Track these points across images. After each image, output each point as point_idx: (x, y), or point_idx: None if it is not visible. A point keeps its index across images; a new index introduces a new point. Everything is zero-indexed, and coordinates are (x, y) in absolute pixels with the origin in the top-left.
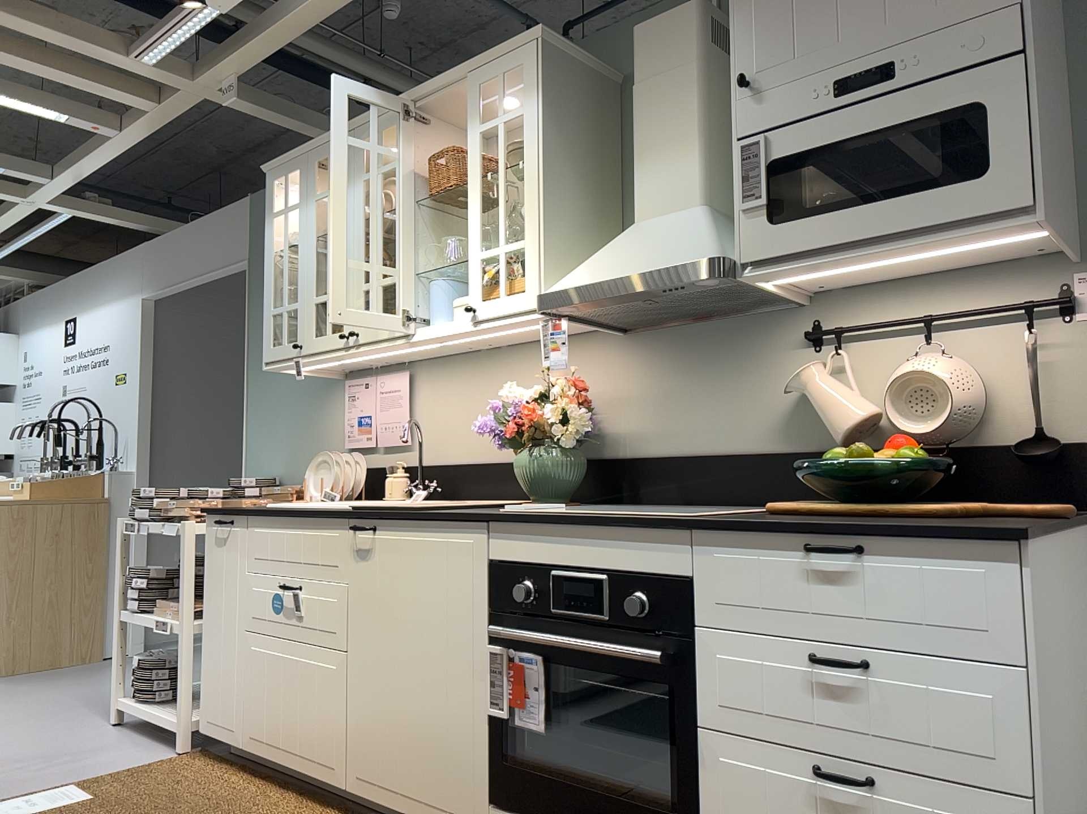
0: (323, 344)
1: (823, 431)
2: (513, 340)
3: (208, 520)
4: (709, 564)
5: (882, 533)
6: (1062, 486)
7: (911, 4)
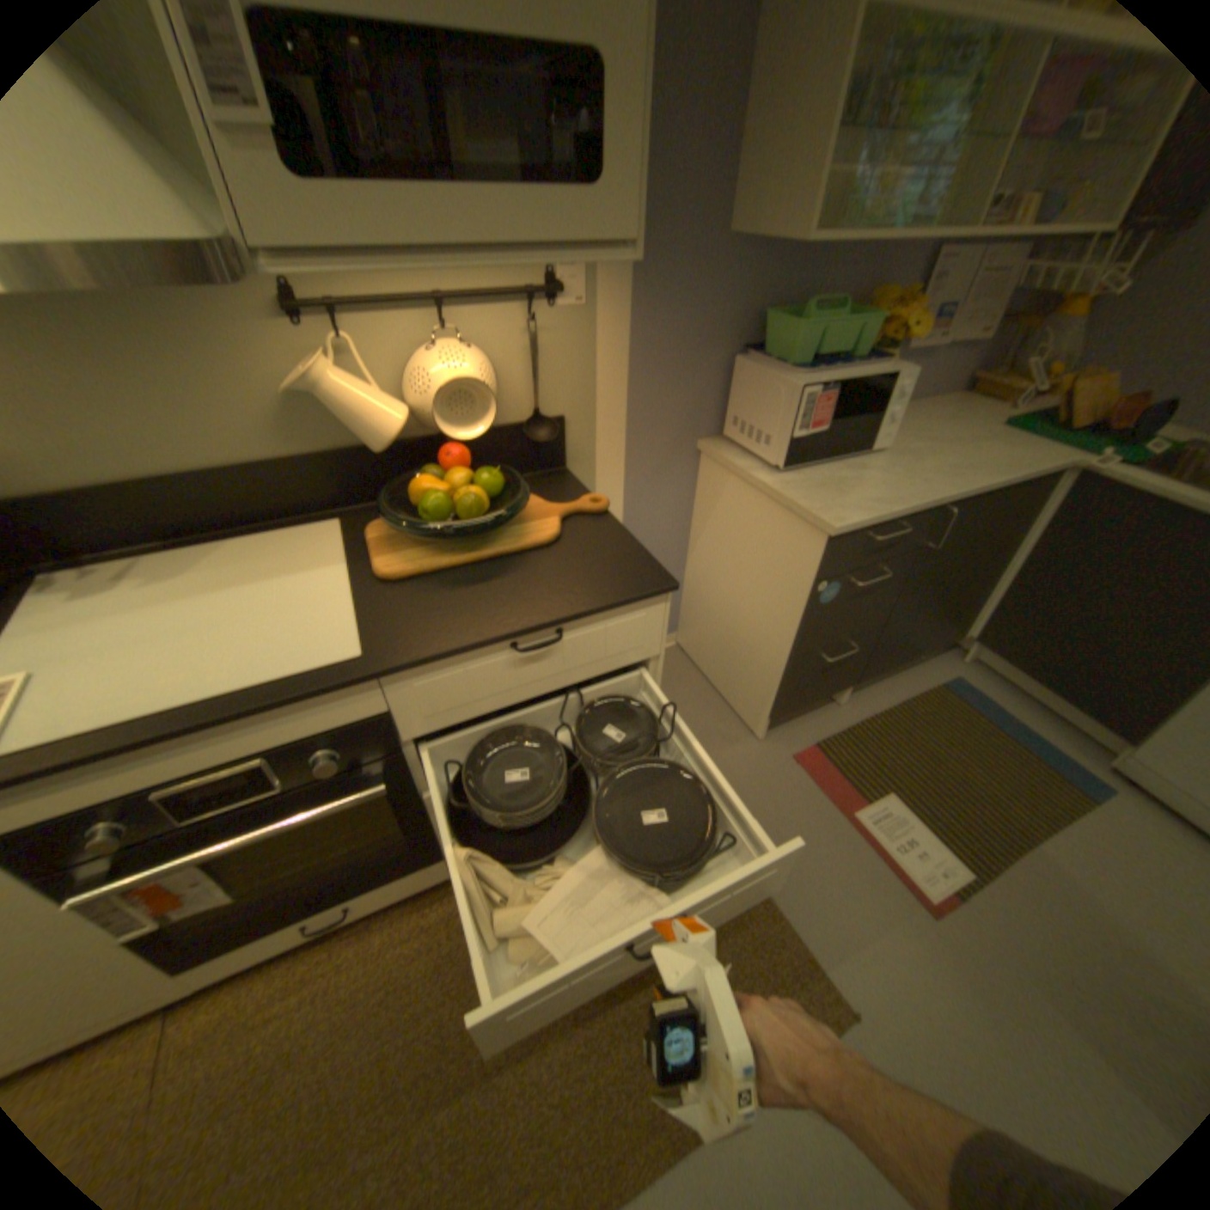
0: None
1: (334, 425)
2: None
3: None
4: (406, 693)
5: (582, 617)
6: (551, 452)
7: None
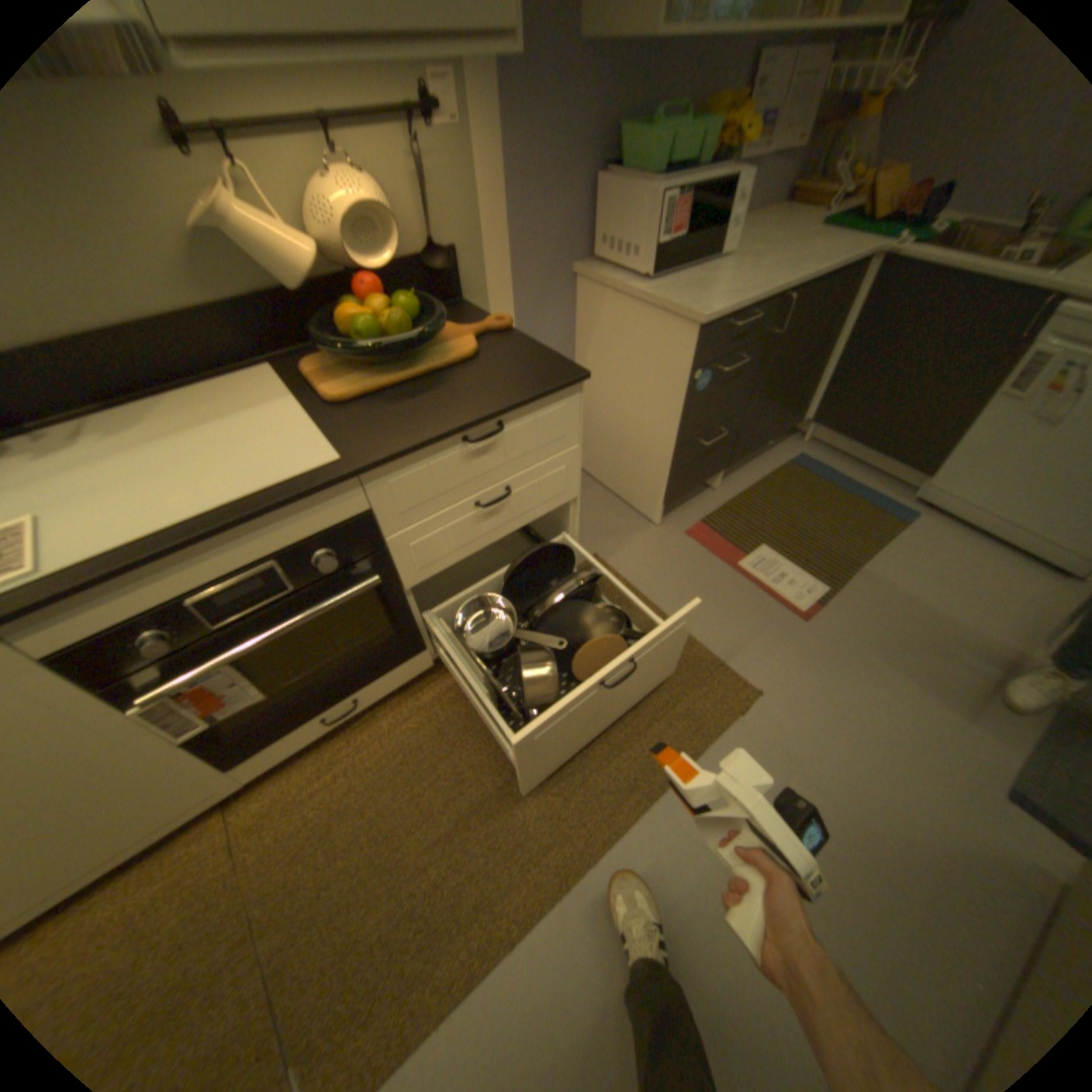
0: None
1: (244, 270)
2: None
3: None
4: (383, 492)
5: (517, 409)
6: (447, 285)
7: None
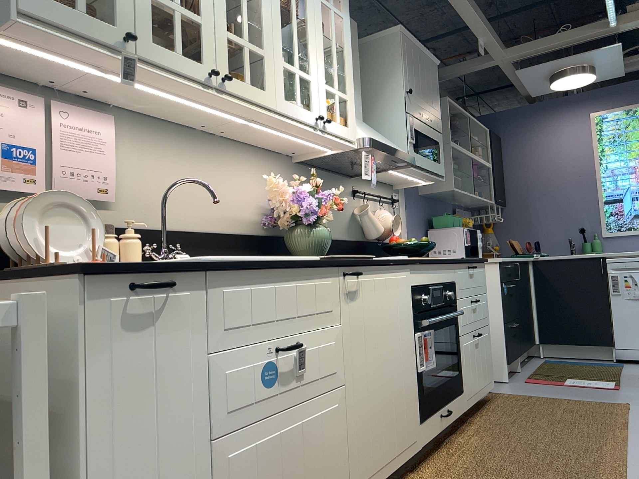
0: (170, 60)
1: (358, 232)
2: (237, 137)
3: (87, 287)
4: (457, 275)
5: (478, 261)
6: None
7: (431, 103)
